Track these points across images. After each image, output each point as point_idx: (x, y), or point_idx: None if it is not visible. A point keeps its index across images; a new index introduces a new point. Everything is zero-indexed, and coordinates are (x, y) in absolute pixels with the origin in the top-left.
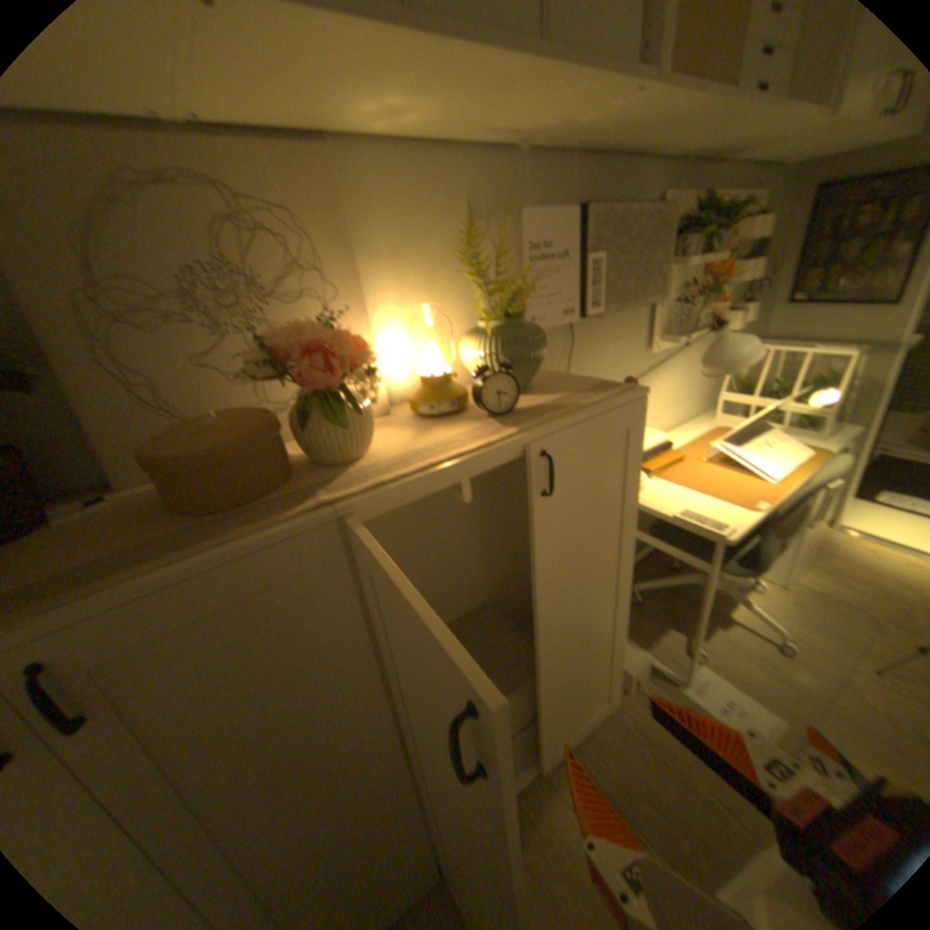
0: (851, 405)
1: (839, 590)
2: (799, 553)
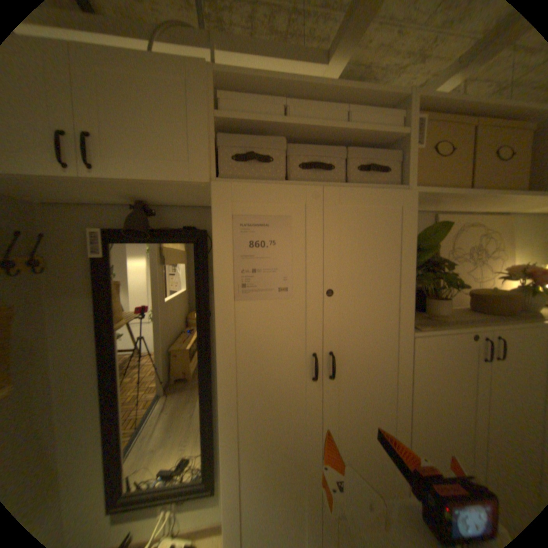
0: None
1: None
2: None
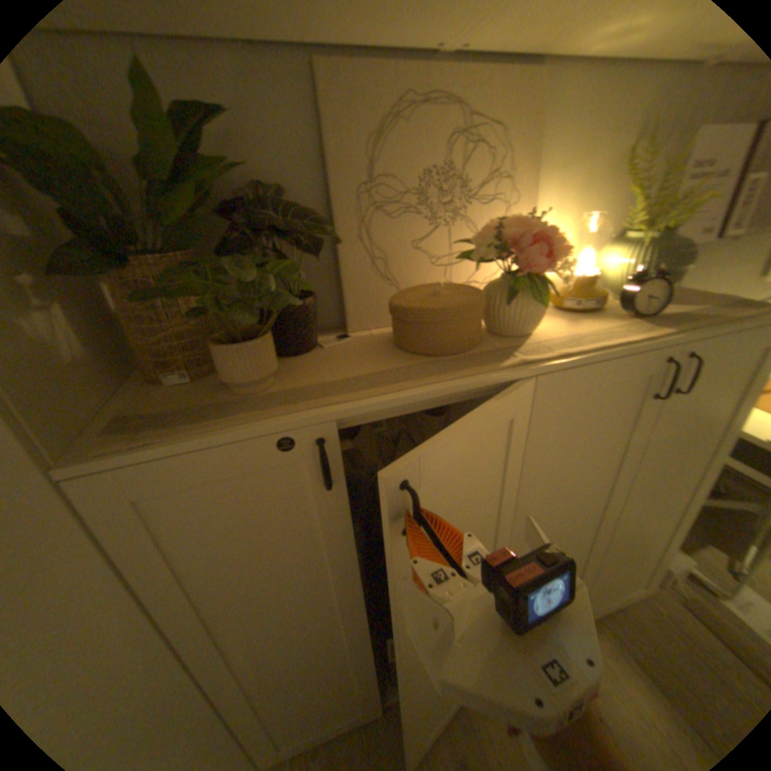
0: None
1: None
2: None
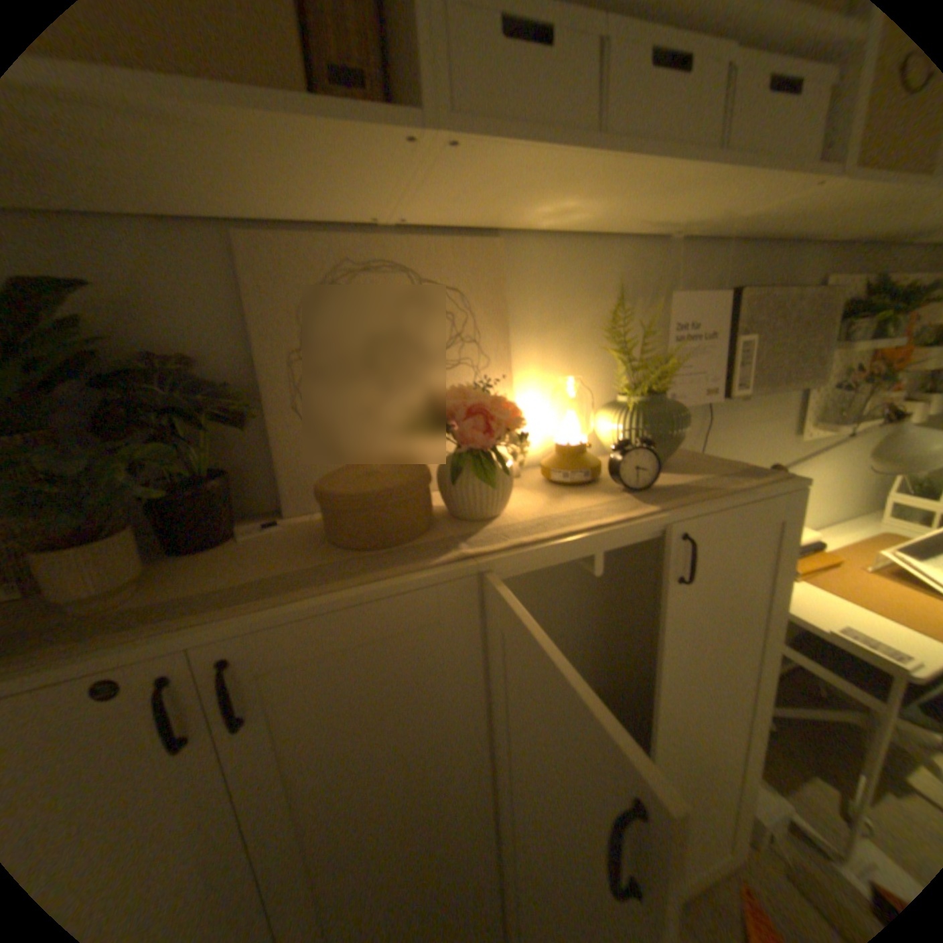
0: None
1: None
2: None
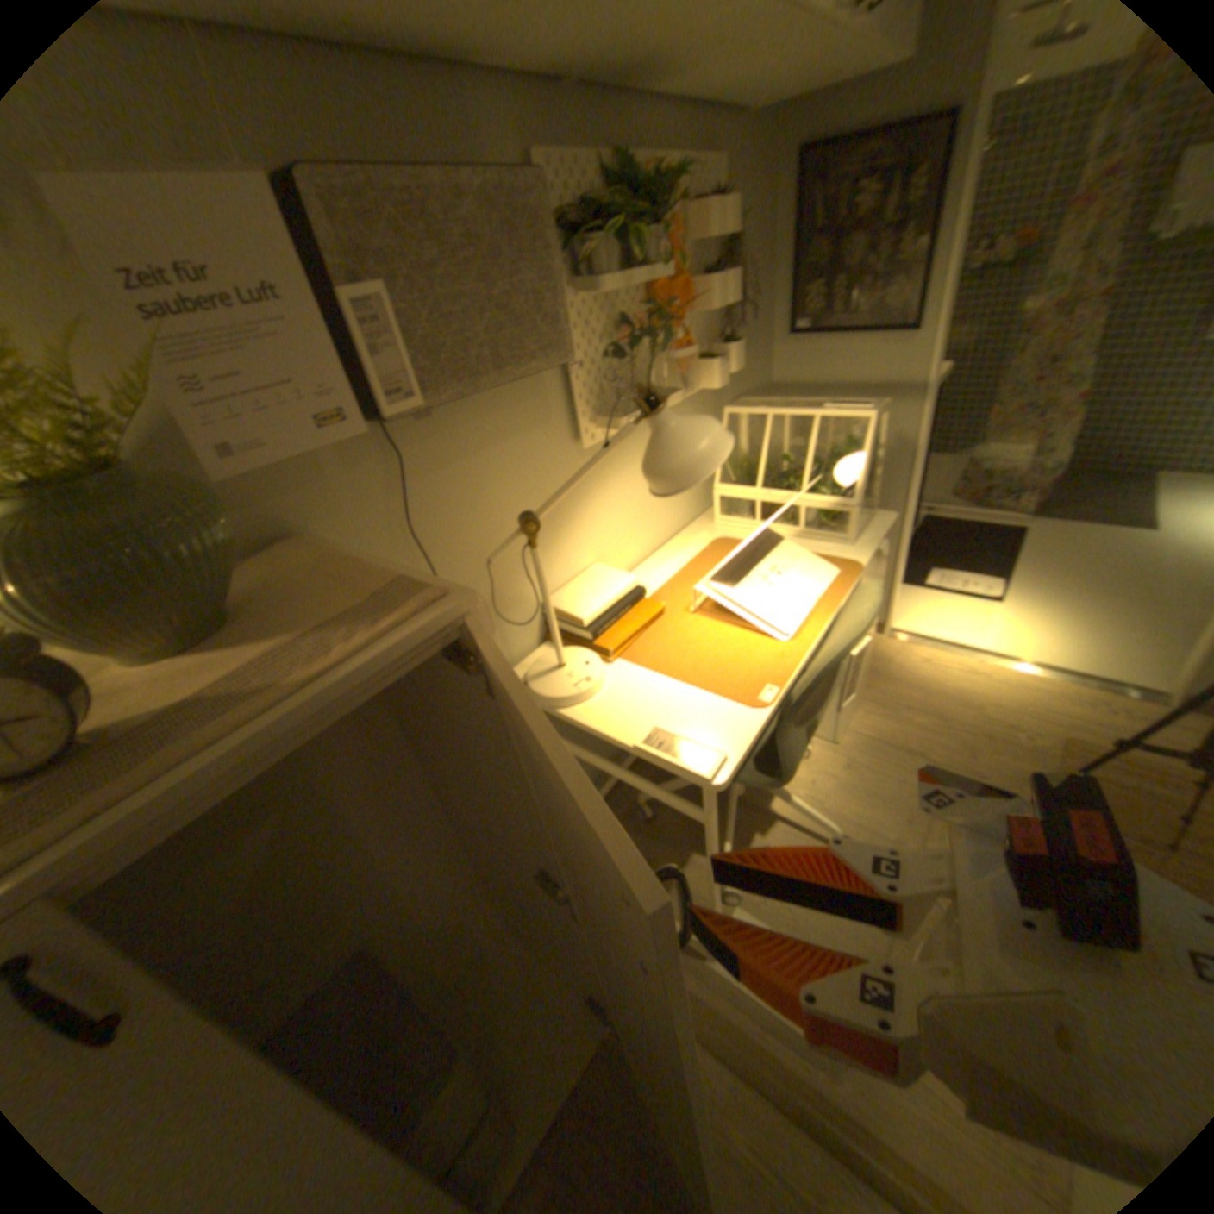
0: (882, 474)
1: (895, 730)
2: (843, 698)
